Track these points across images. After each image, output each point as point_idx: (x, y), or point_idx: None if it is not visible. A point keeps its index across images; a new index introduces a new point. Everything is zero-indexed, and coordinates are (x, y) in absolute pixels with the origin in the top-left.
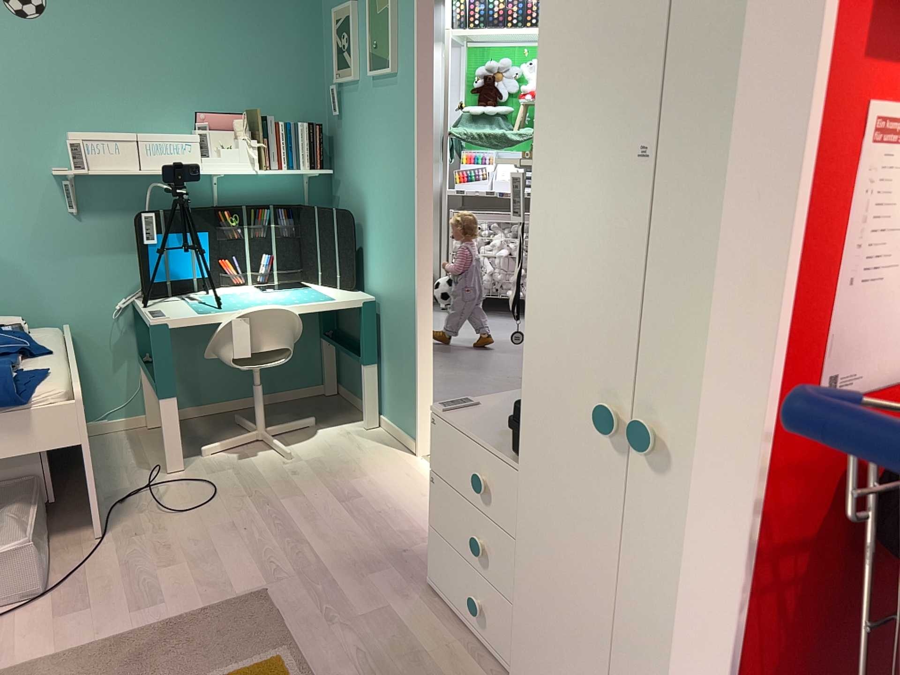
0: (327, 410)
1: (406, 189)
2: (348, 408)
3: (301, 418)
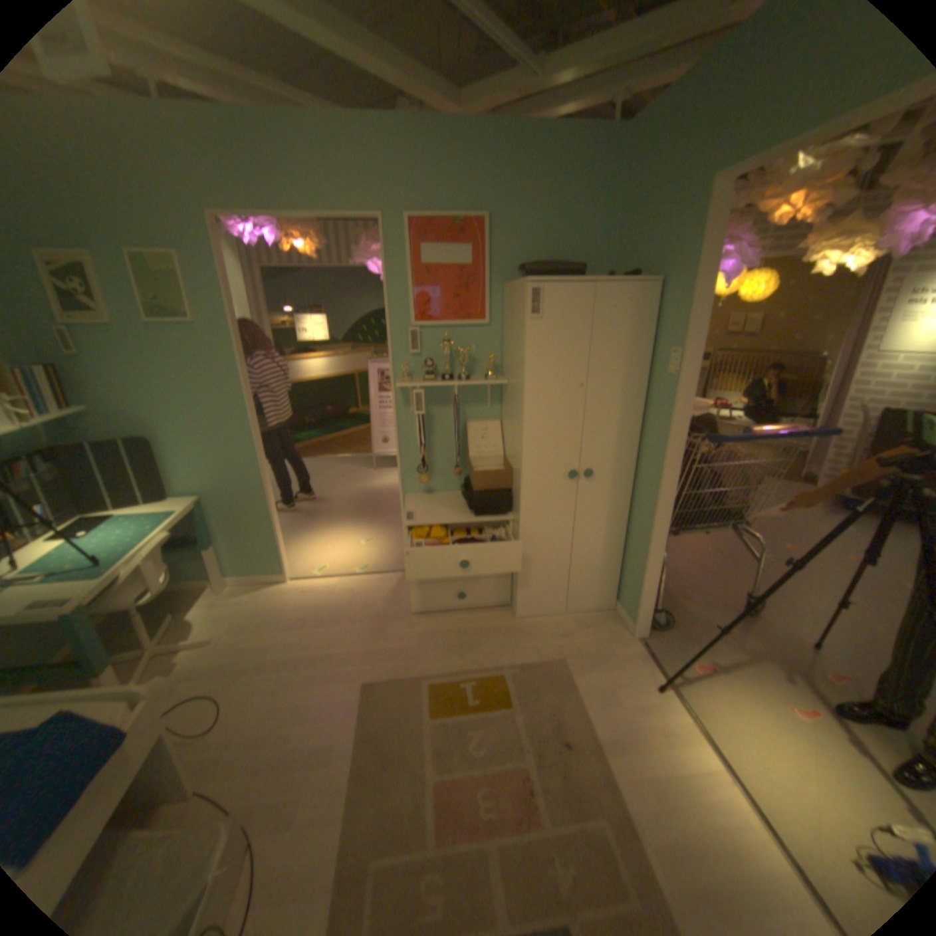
0: (156, 609)
1: (230, 411)
2: (171, 597)
3: (146, 626)
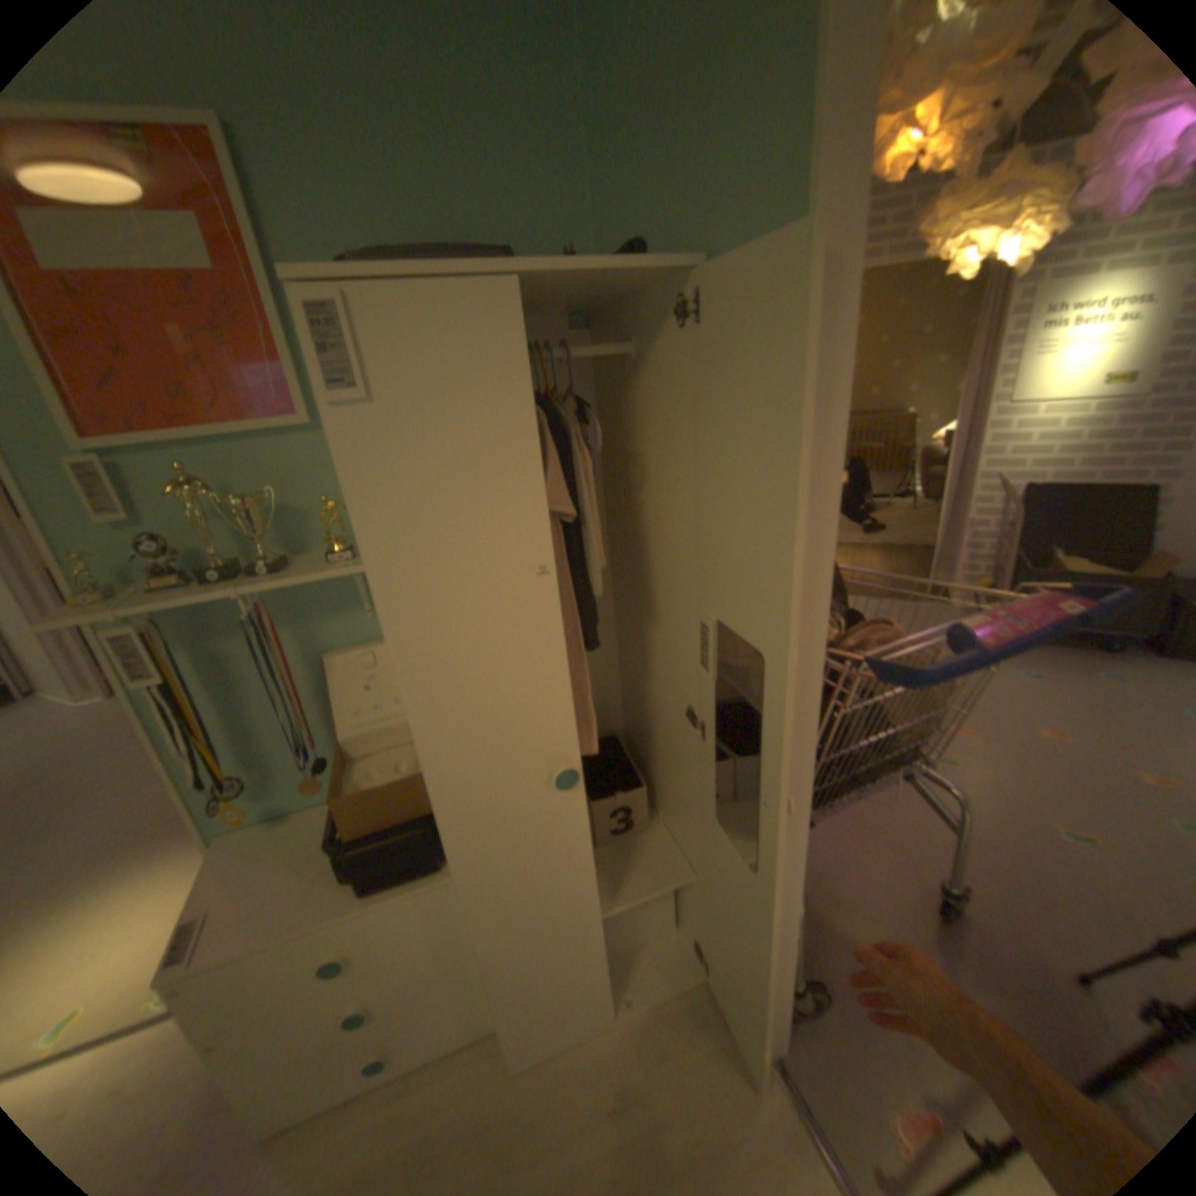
0: None
1: None
2: None
3: None
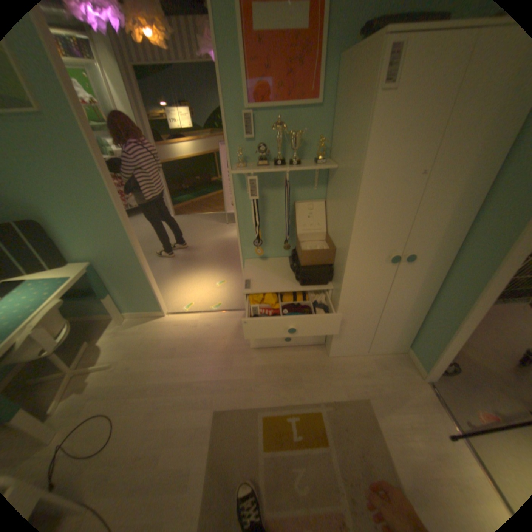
0: (79, 333)
1: (97, 195)
2: (90, 324)
3: (72, 348)
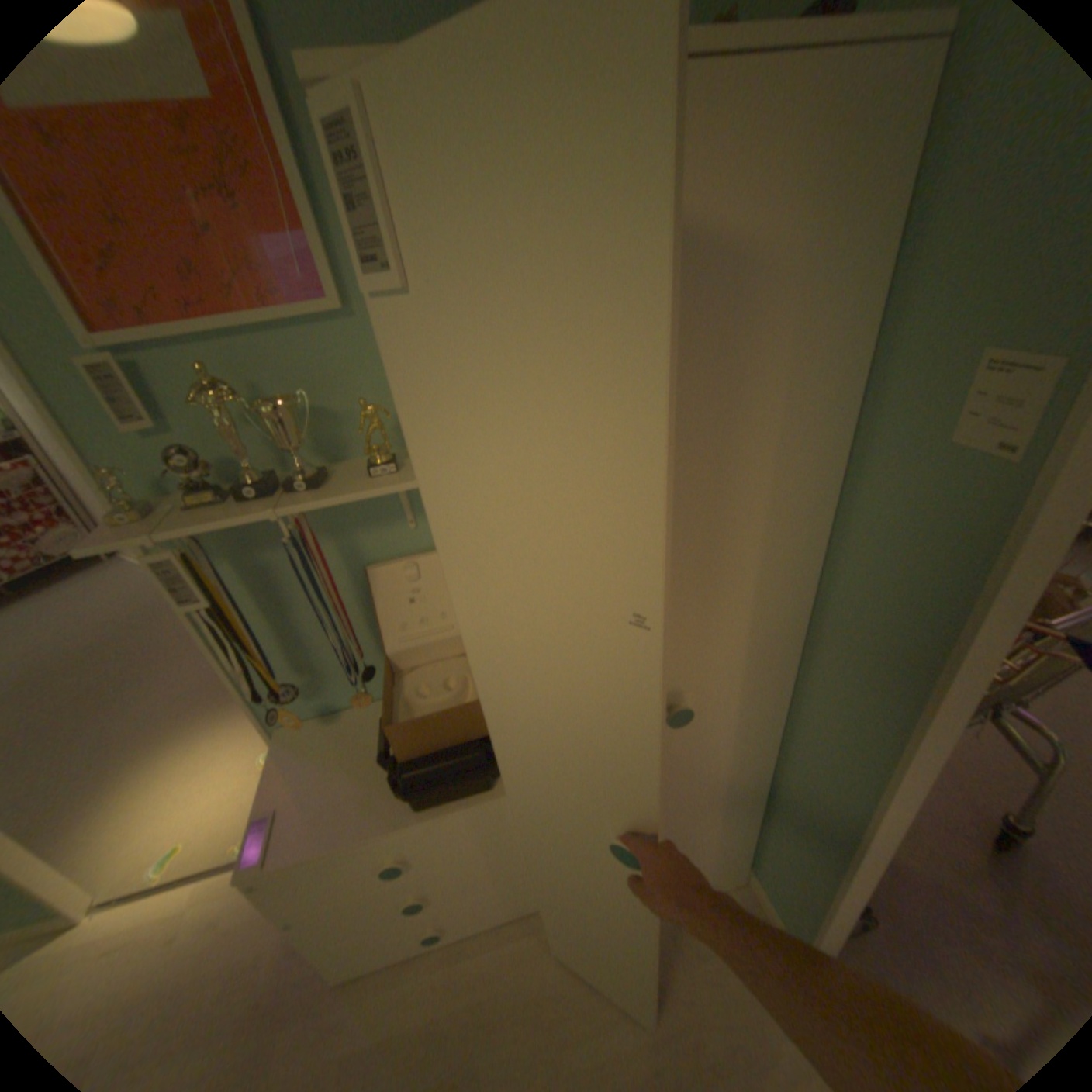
0: None
1: None
2: None
3: None
